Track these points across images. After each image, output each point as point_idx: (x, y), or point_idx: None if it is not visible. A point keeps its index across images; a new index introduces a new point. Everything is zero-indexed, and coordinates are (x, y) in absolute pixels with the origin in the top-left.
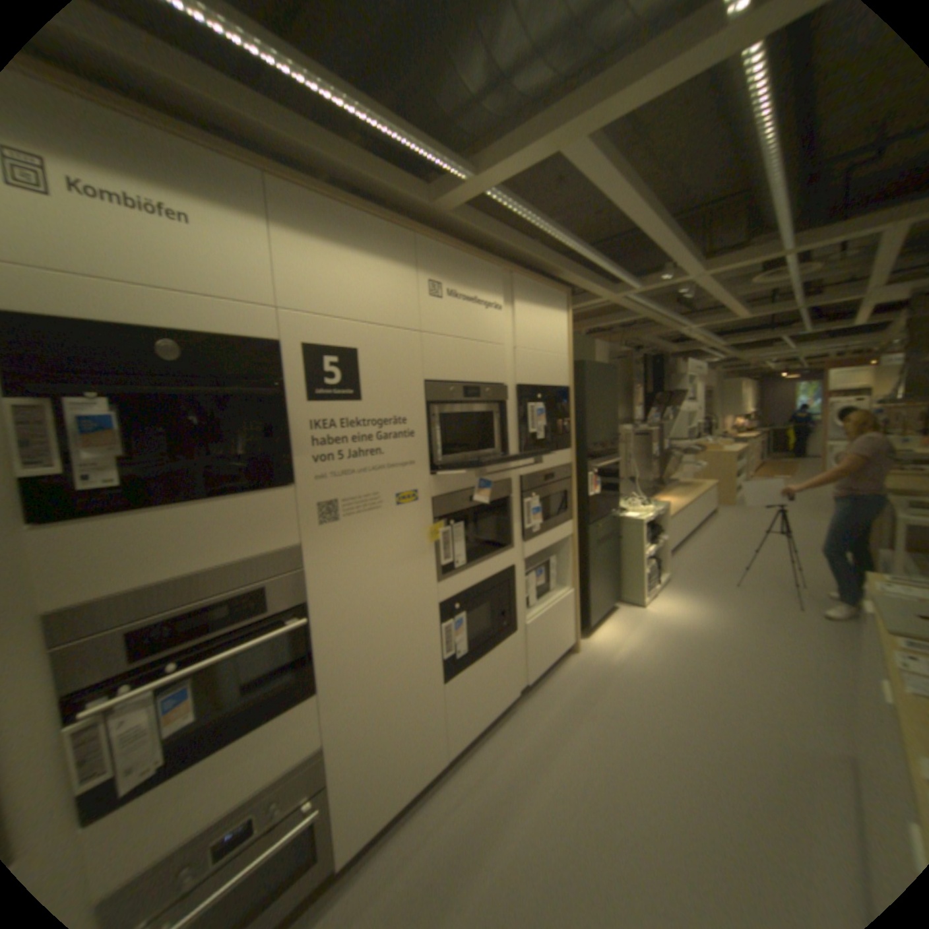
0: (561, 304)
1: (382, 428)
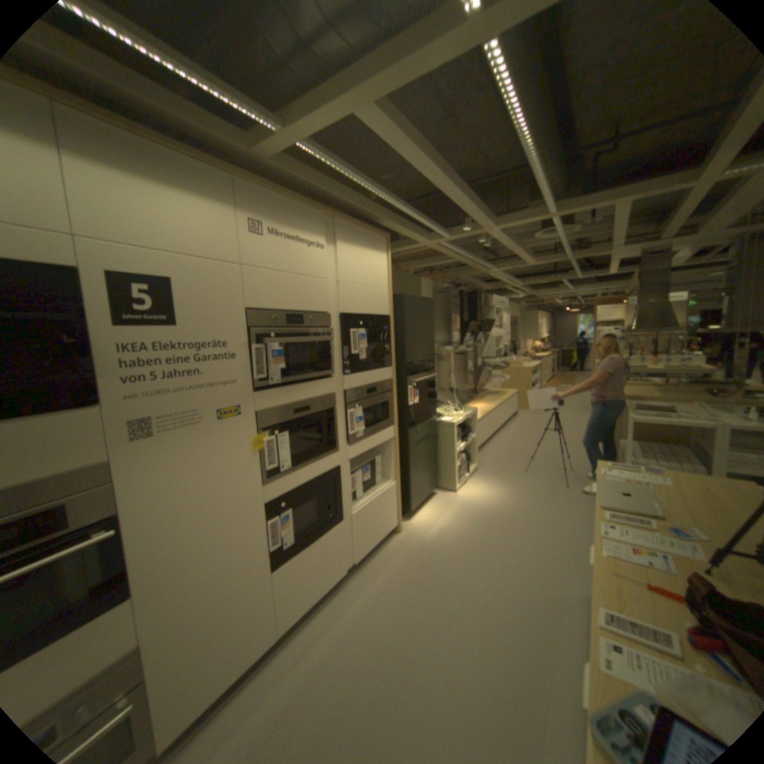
0: (381, 246)
1: (199, 350)
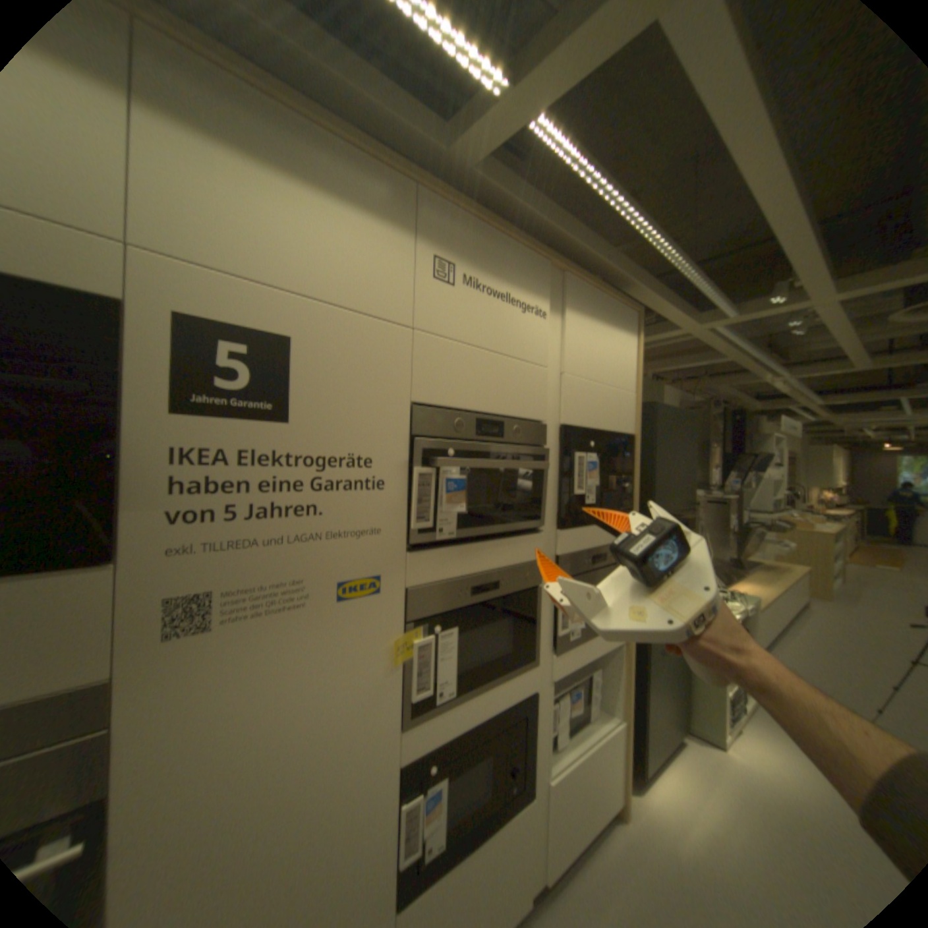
0: (629, 325)
1: (322, 470)
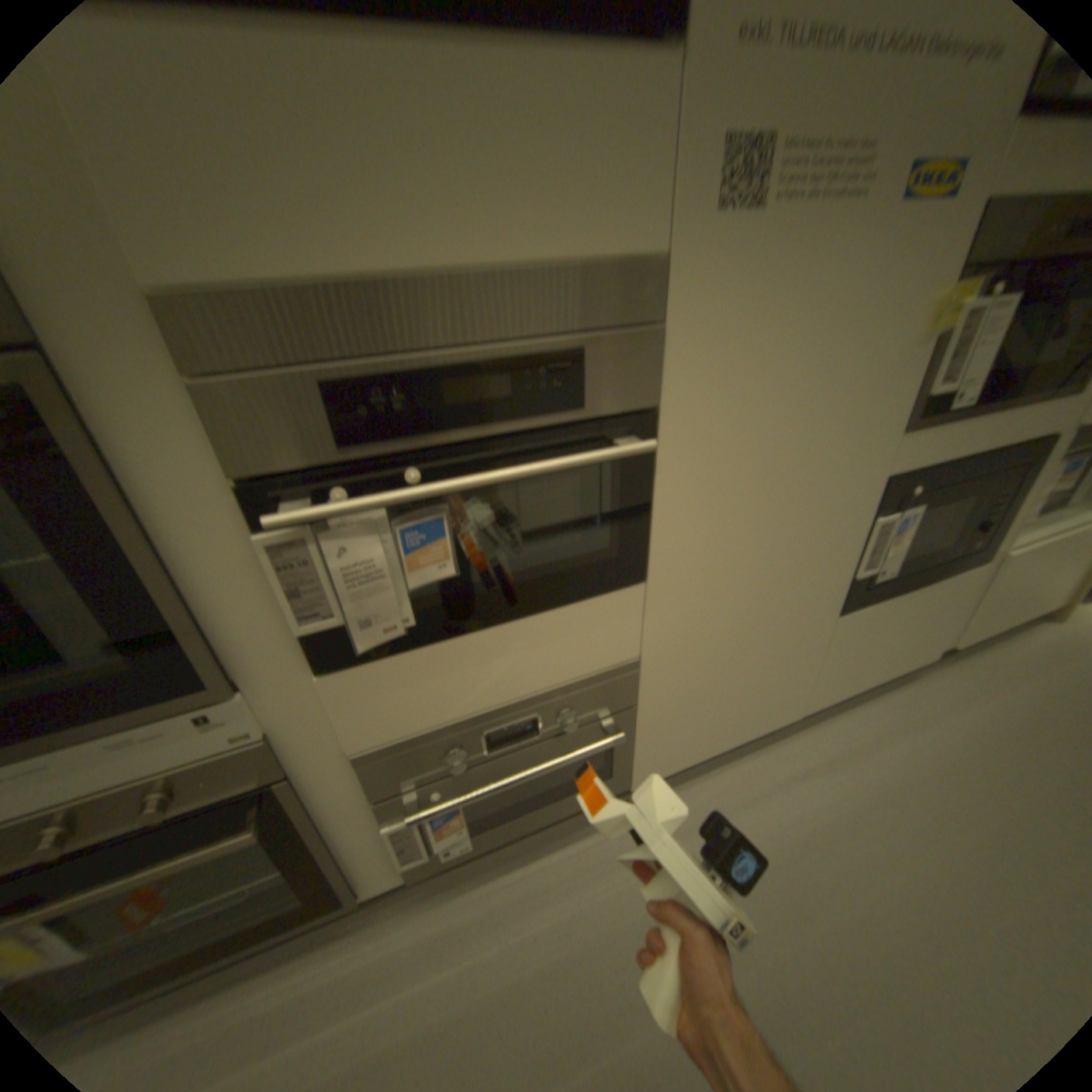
0: None
1: None
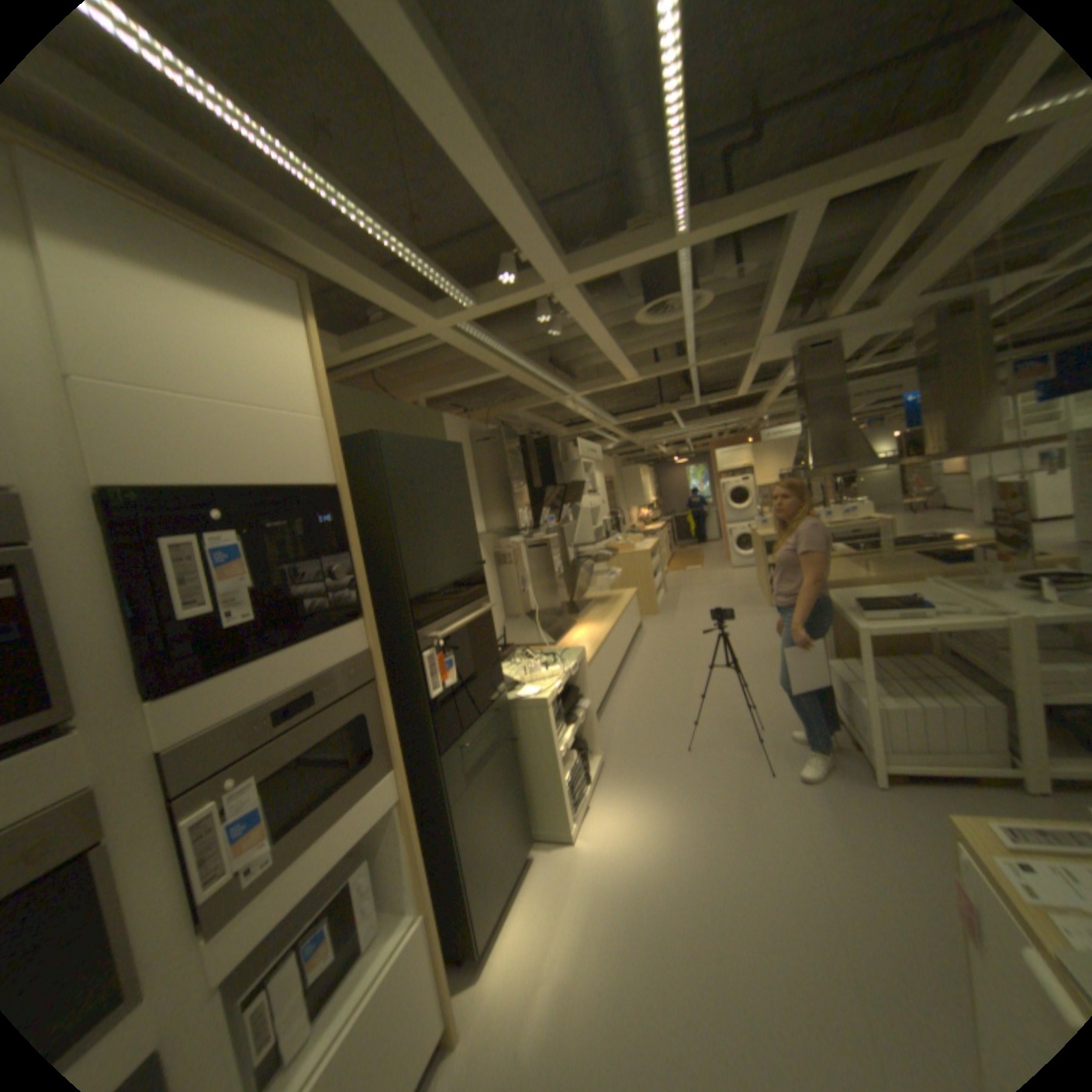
0: (278, 301)
1: None
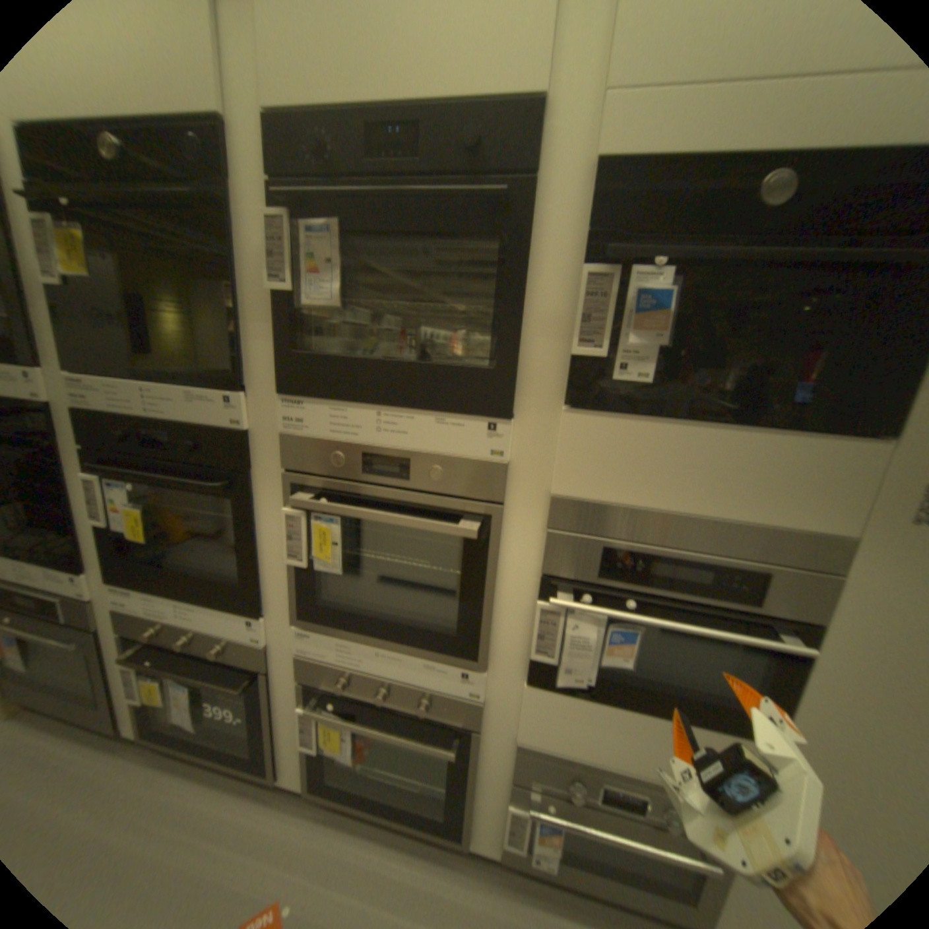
0: None
1: None
